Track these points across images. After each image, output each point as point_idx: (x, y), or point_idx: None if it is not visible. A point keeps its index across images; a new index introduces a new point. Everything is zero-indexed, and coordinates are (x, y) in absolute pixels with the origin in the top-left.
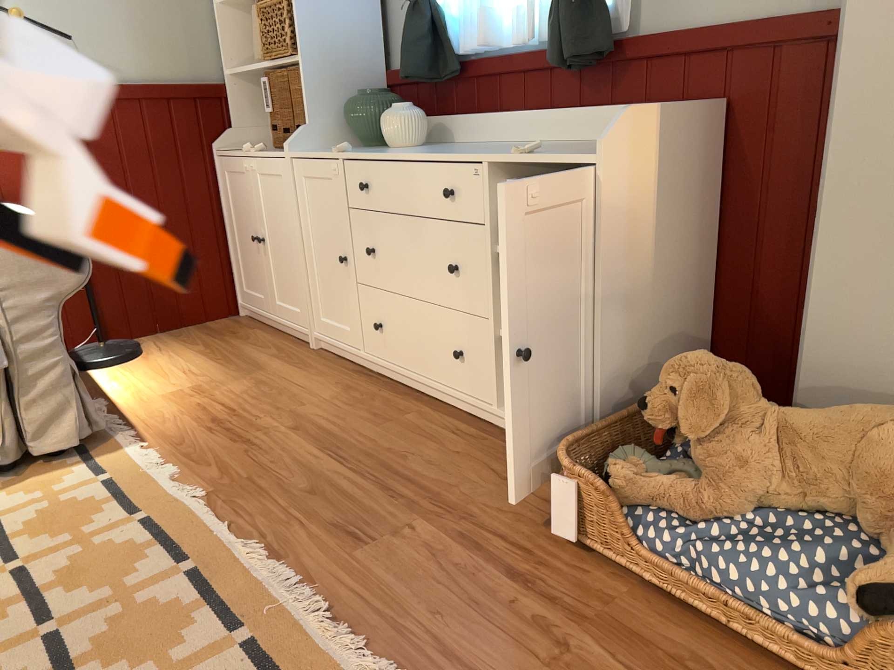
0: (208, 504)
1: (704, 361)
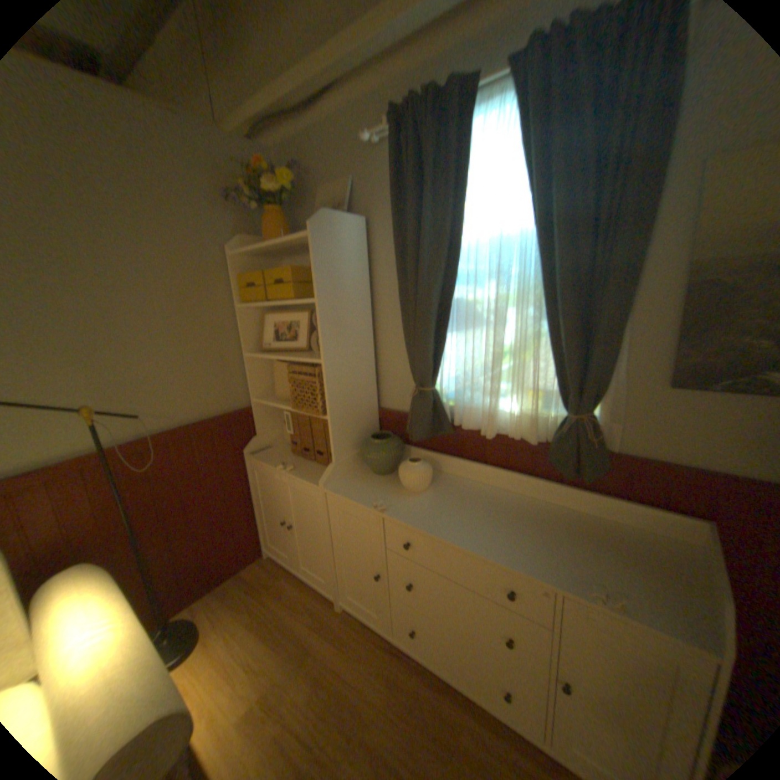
0: None
1: None
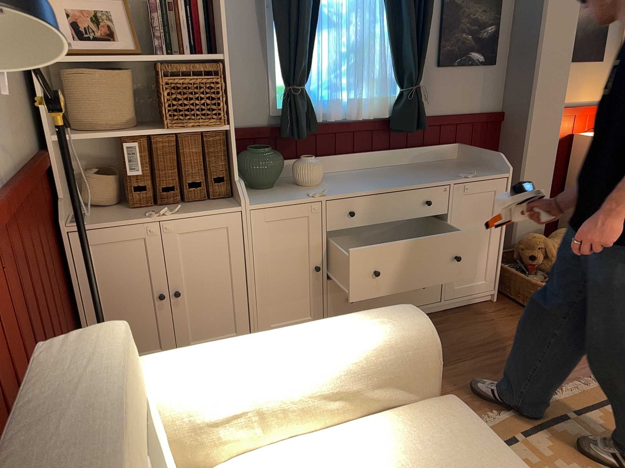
0: (506, 411)
1: (538, 237)
